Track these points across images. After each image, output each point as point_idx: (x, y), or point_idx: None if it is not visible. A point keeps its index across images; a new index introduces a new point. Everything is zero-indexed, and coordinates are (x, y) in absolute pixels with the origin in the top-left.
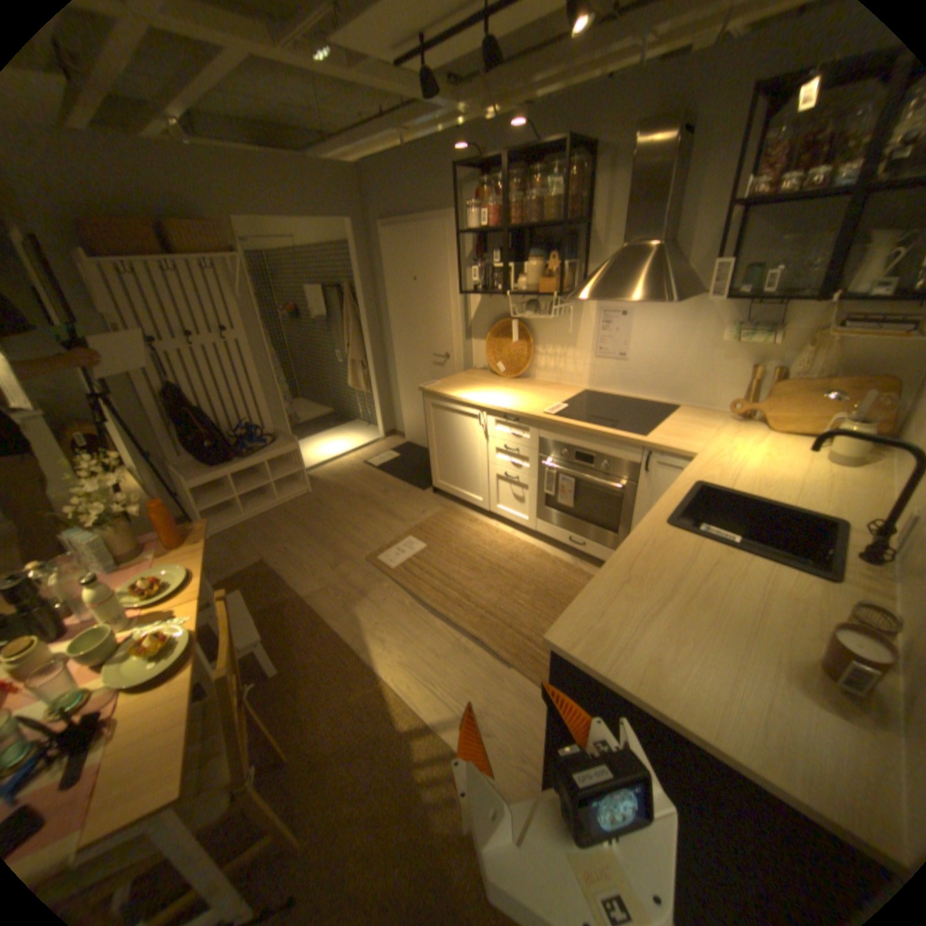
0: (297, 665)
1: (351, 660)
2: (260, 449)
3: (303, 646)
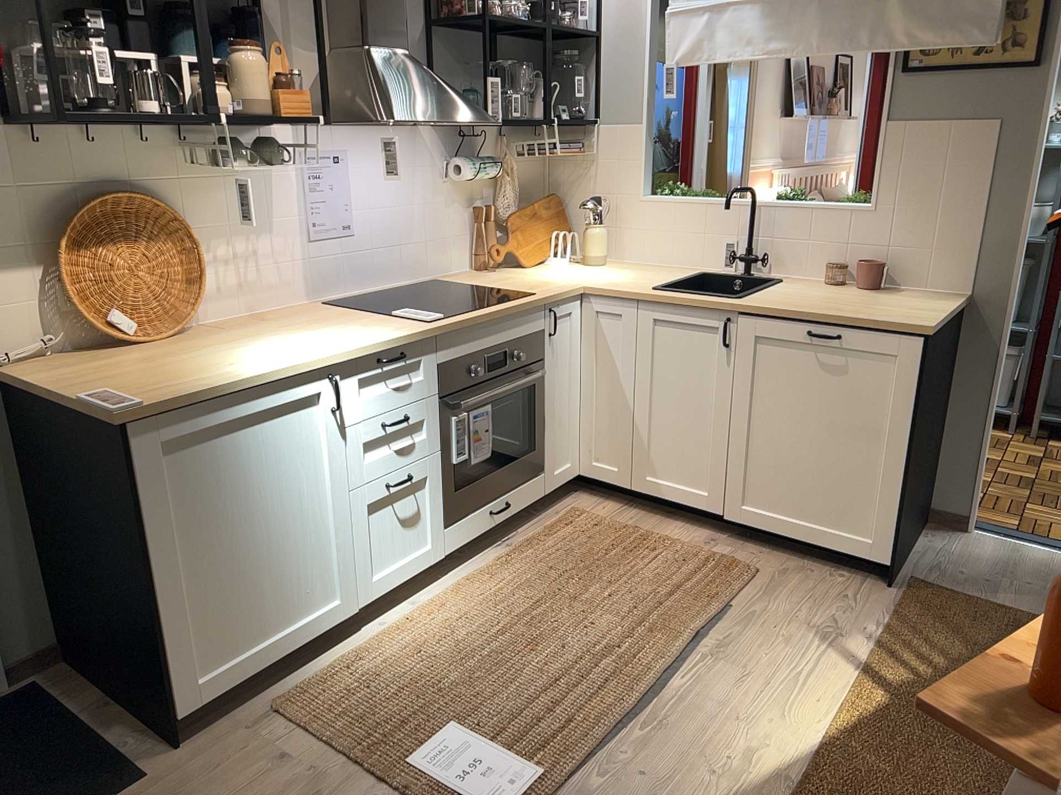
0: None
1: (814, 789)
2: None
3: None
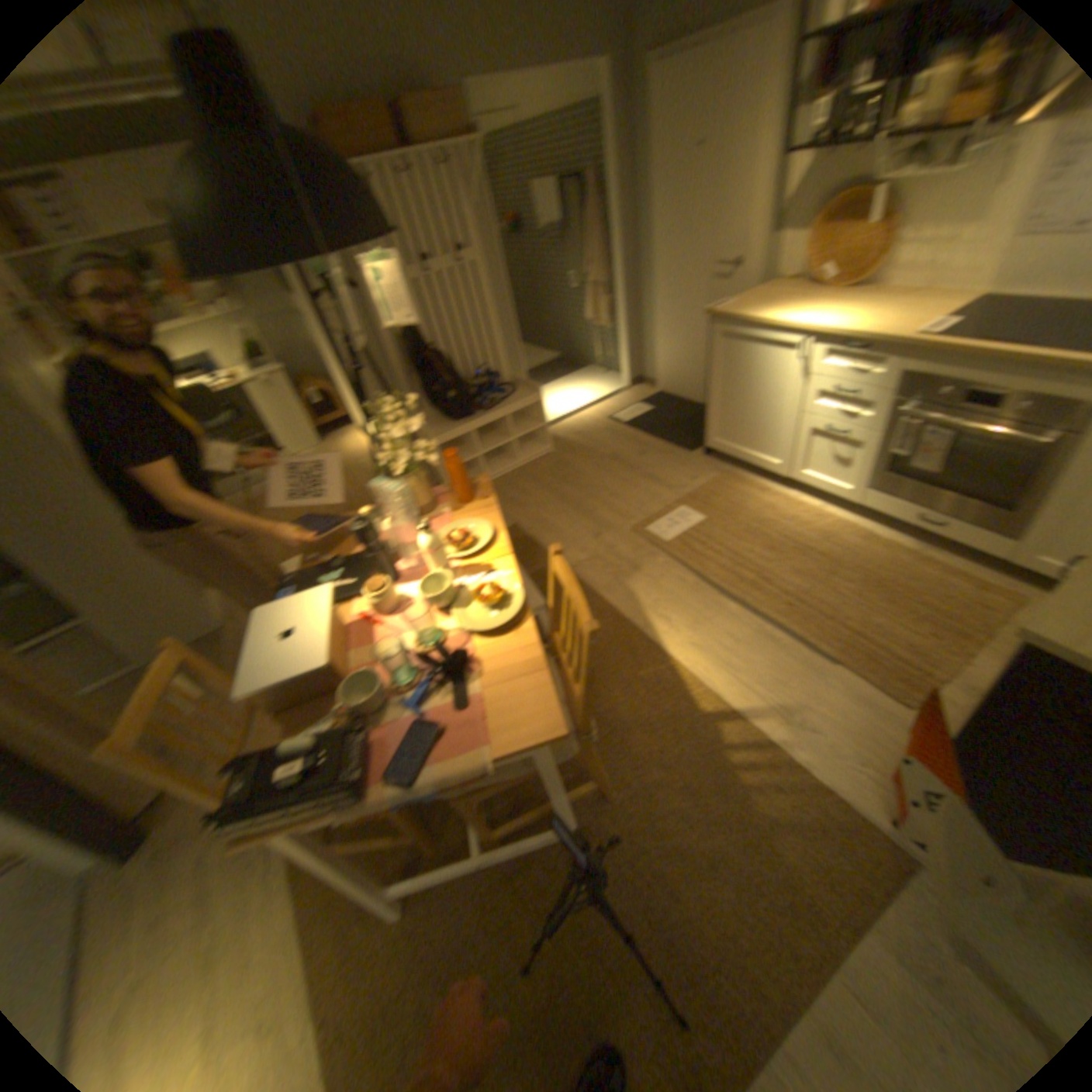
0: None
1: (637, 633)
2: (504, 399)
3: None
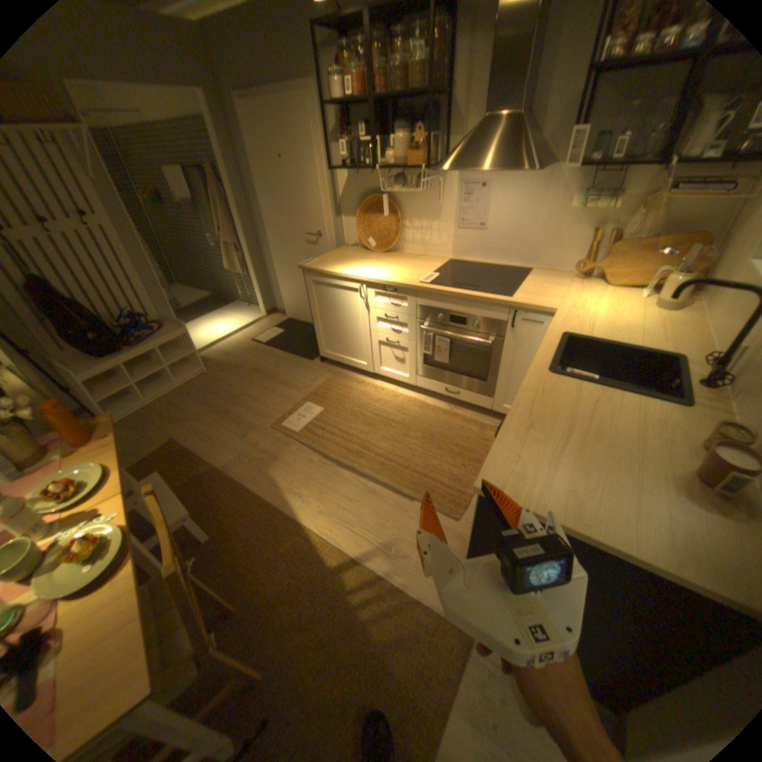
0: (227, 527)
1: (276, 515)
2: (149, 336)
3: (229, 509)
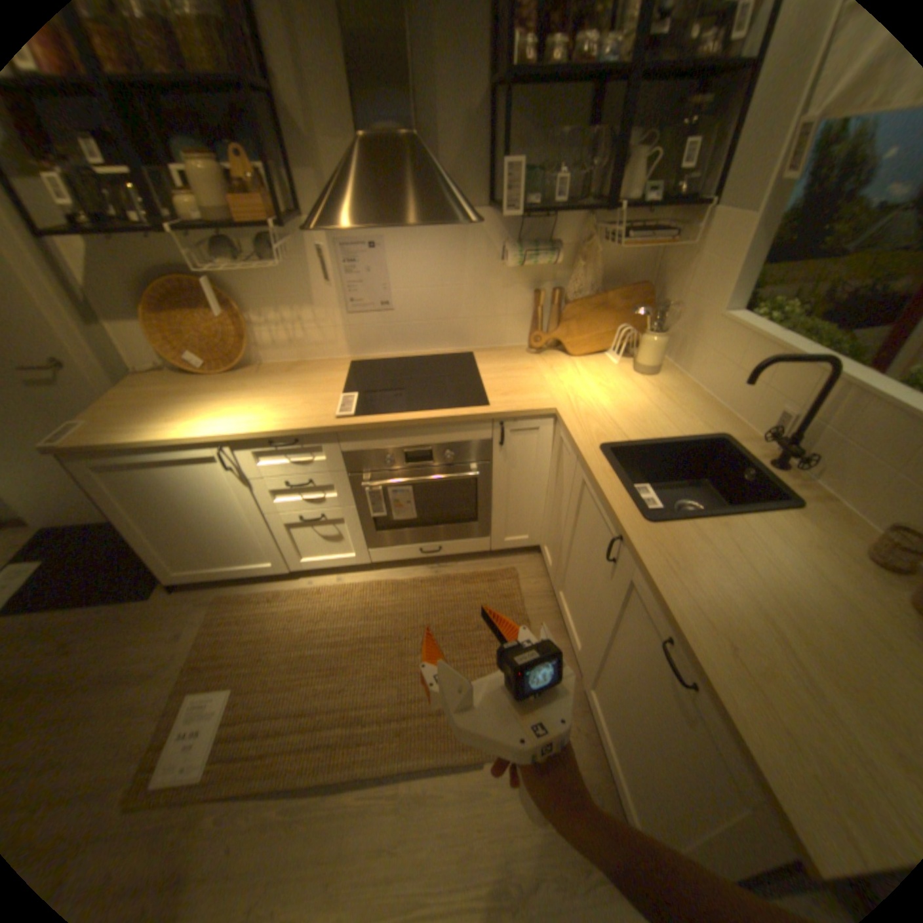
0: None
1: None
2: None
3: None
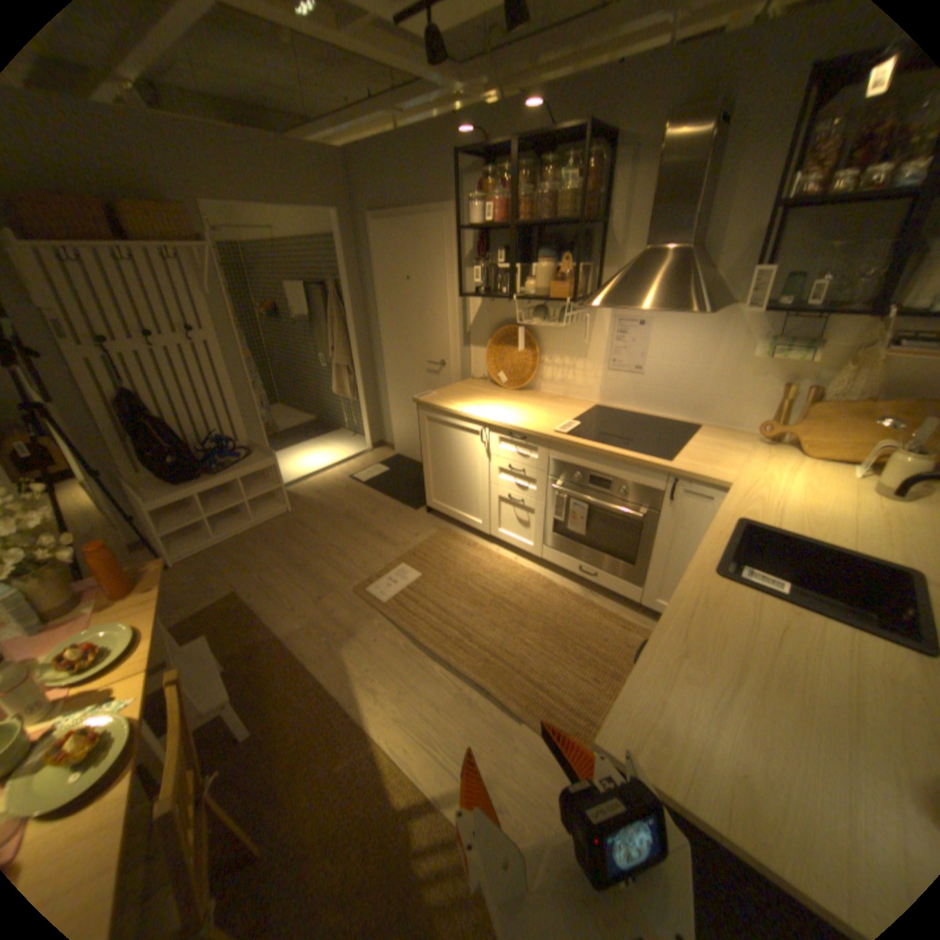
0: (274, 725)
1: (338, 716)
2: (233, 465)
3: (282, 699)
